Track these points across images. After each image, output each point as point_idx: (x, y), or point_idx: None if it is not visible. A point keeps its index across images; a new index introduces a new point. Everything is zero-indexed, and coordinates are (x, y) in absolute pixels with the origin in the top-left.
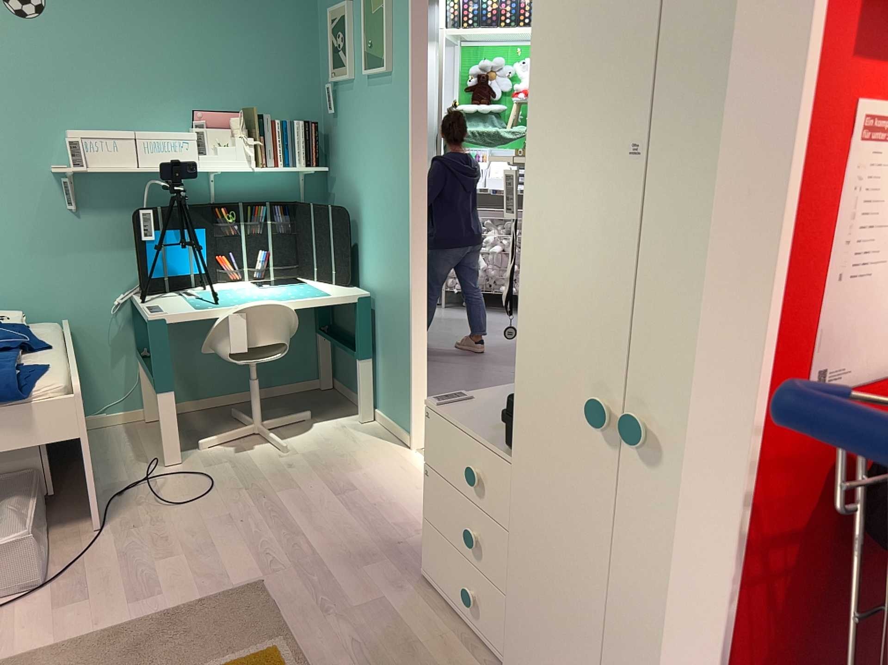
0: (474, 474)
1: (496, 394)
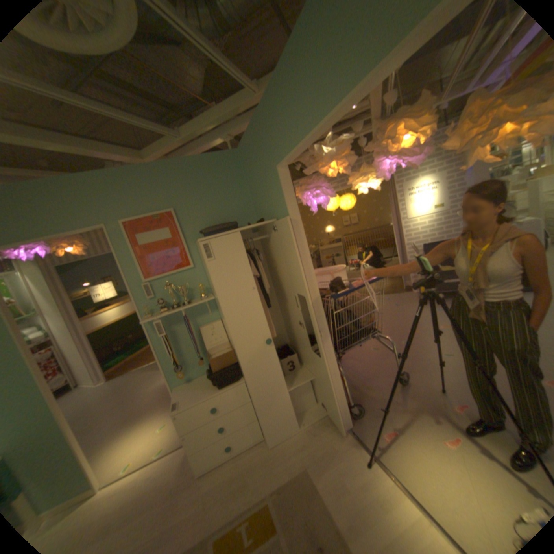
0: (214, 409)
1: (179, 396)
